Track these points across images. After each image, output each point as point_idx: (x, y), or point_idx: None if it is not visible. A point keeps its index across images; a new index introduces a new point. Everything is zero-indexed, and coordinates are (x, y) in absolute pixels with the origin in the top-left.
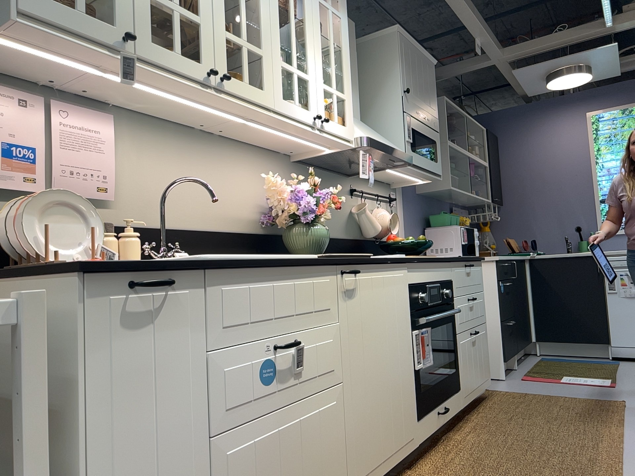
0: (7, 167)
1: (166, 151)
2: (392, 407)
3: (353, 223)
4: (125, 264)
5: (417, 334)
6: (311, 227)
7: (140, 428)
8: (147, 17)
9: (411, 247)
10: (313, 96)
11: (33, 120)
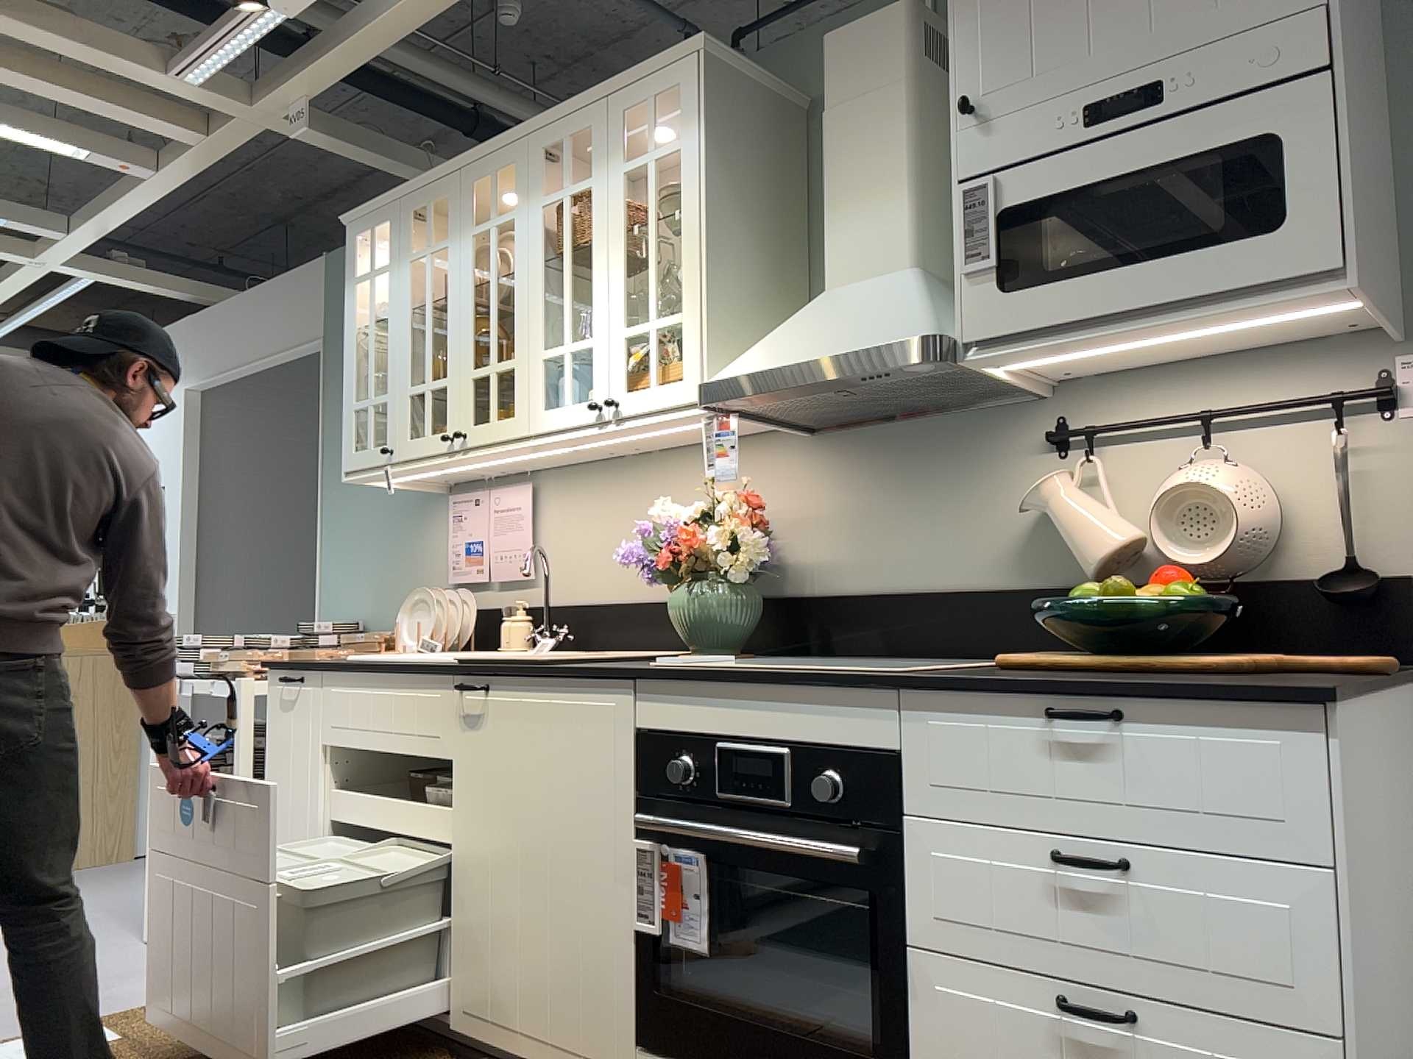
0: (466, 562)
1: (588, 502)
2: (549, 956)
3: (1053, 537)
4: (278, 664)
5: (646, 849)
6: (679, 592)
7: (286, 785)
8: (406, 416)
9: (1083, 618)
10: (597, 368)
11: (480, 514)
